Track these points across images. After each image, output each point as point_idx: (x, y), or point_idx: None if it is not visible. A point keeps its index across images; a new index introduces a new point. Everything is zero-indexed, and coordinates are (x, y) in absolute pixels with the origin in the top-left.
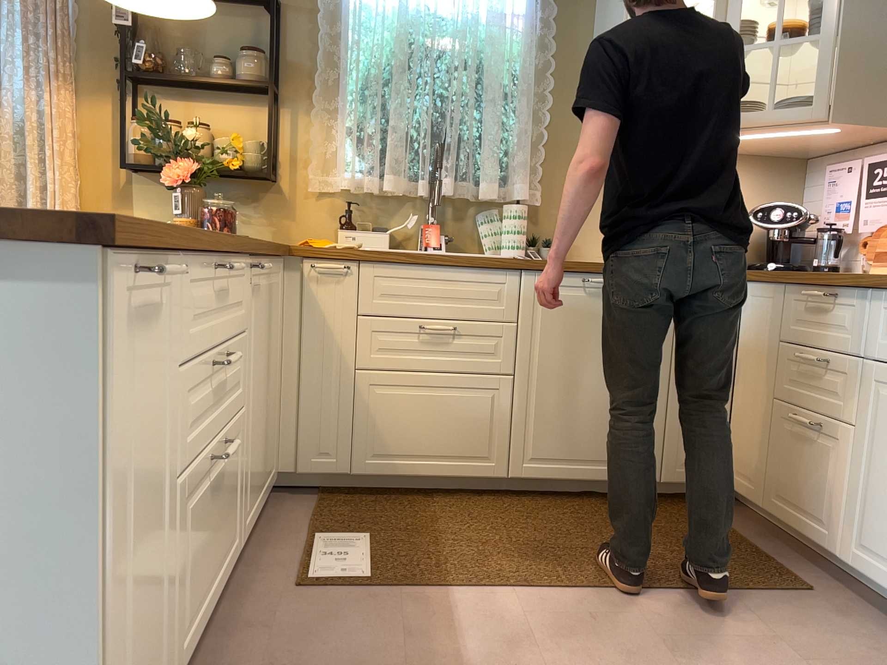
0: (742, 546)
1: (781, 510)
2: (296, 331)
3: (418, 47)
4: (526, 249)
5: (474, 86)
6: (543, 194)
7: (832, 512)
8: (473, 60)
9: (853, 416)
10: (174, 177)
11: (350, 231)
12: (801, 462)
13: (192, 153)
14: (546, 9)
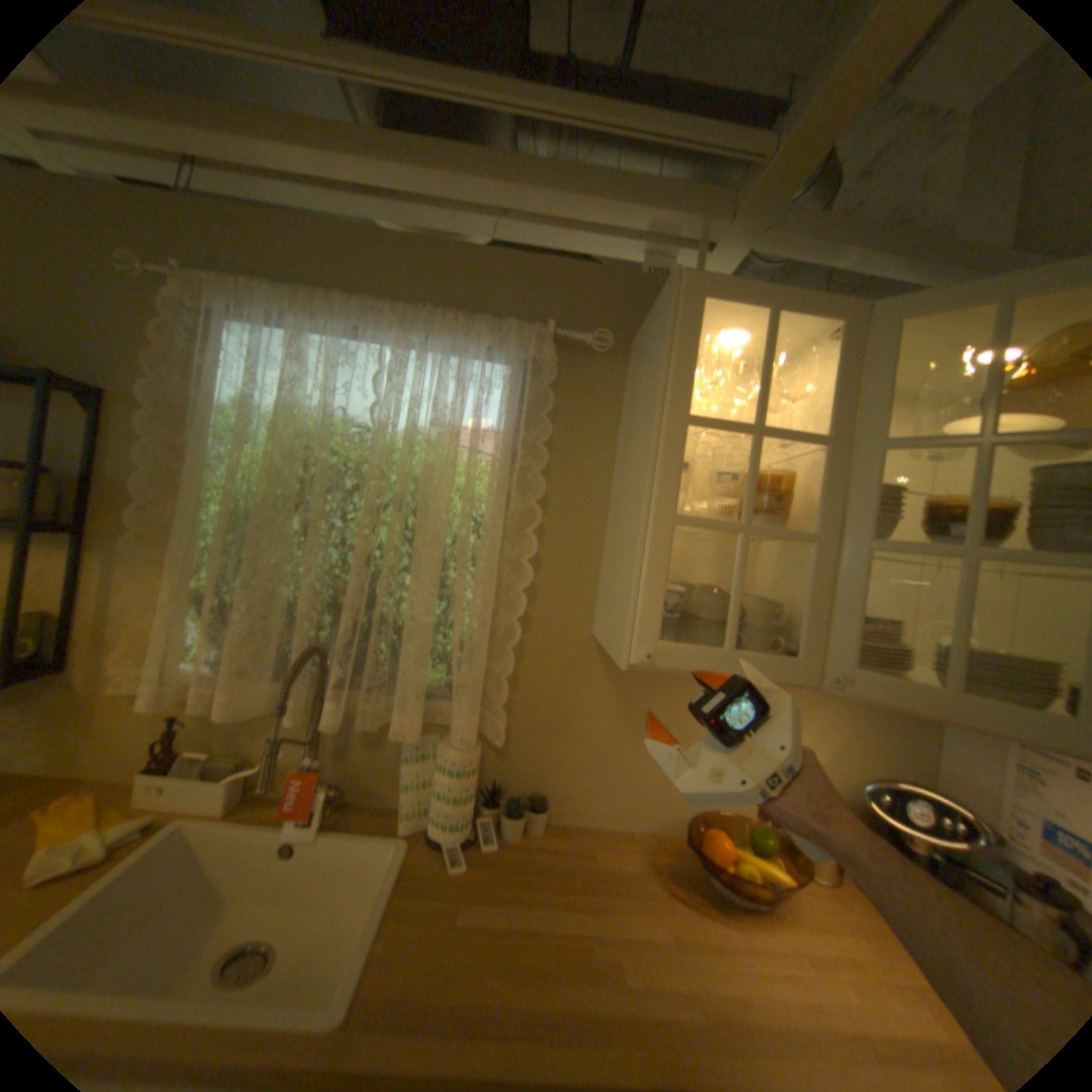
0: None
1: None
2: None
3: (320, 469)
4: (469, 827)
5: (410, 538)
6: (509, 725)
7: None
8: (404, 498)
9: None
10: None
11: (156, 777)
12: None
13: None
14: (536, 423)
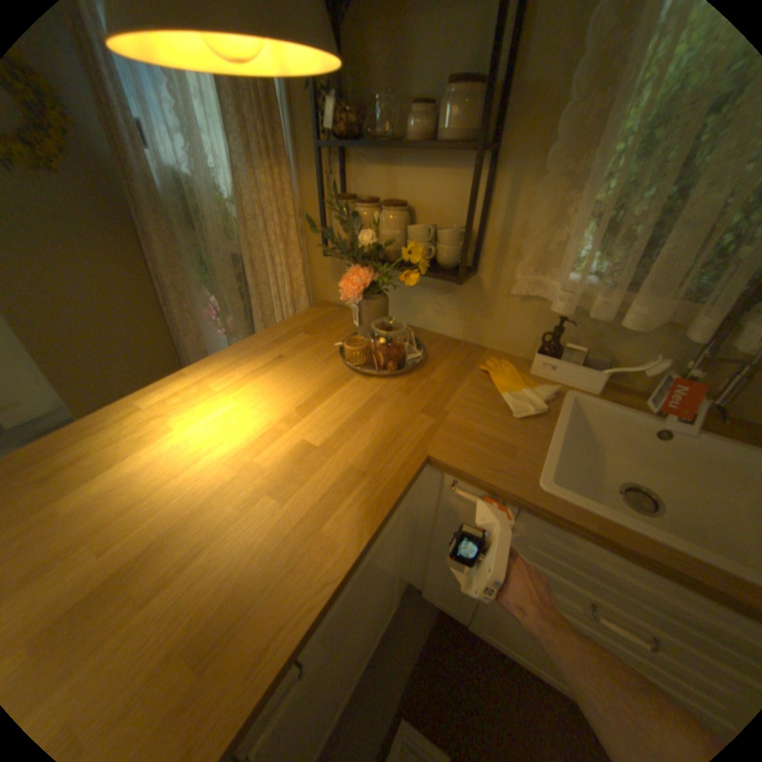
0: None
1: None
2: (433, 517)
3: None
4: None
5: None
6: None
7: None
8: None
9: None
10: (348, 289)
11: (551, 359)
12: None
13: (370, 254)
14: None
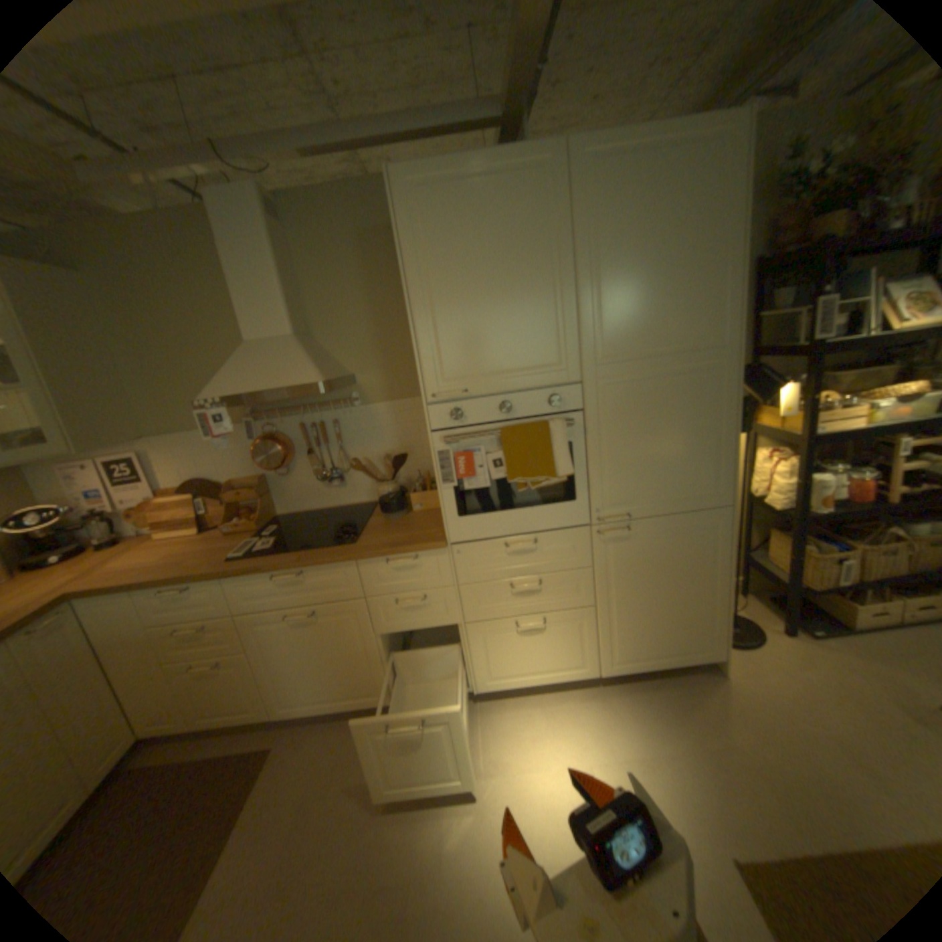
0: (201, 769)
1: (207, 724)
2: None
3: None
4: None
5: None
6: None
7: (251, 702)
8: None
9: (240, 649)
10: None
11: None
12: (210, 690)
13: None
14: None
